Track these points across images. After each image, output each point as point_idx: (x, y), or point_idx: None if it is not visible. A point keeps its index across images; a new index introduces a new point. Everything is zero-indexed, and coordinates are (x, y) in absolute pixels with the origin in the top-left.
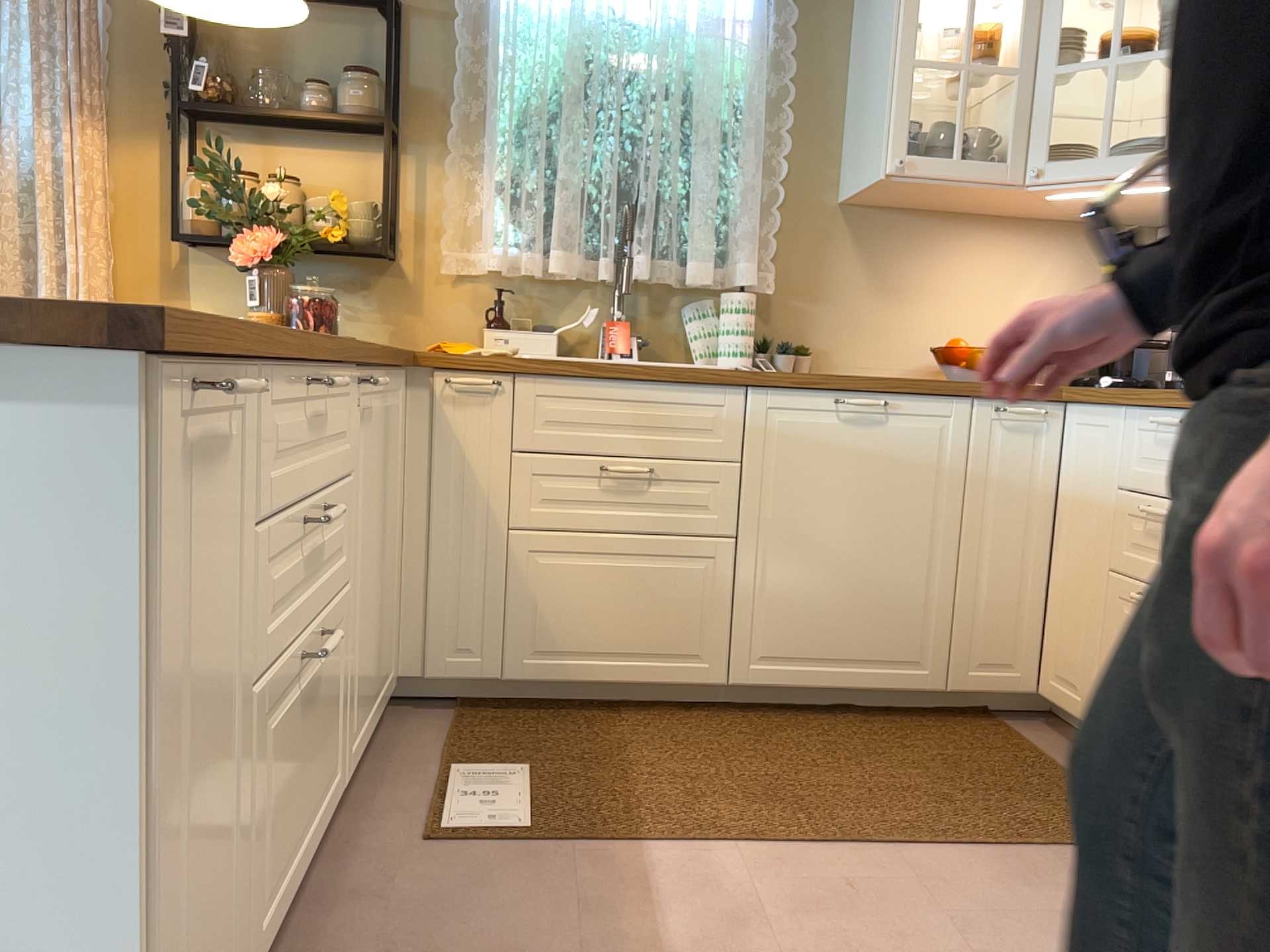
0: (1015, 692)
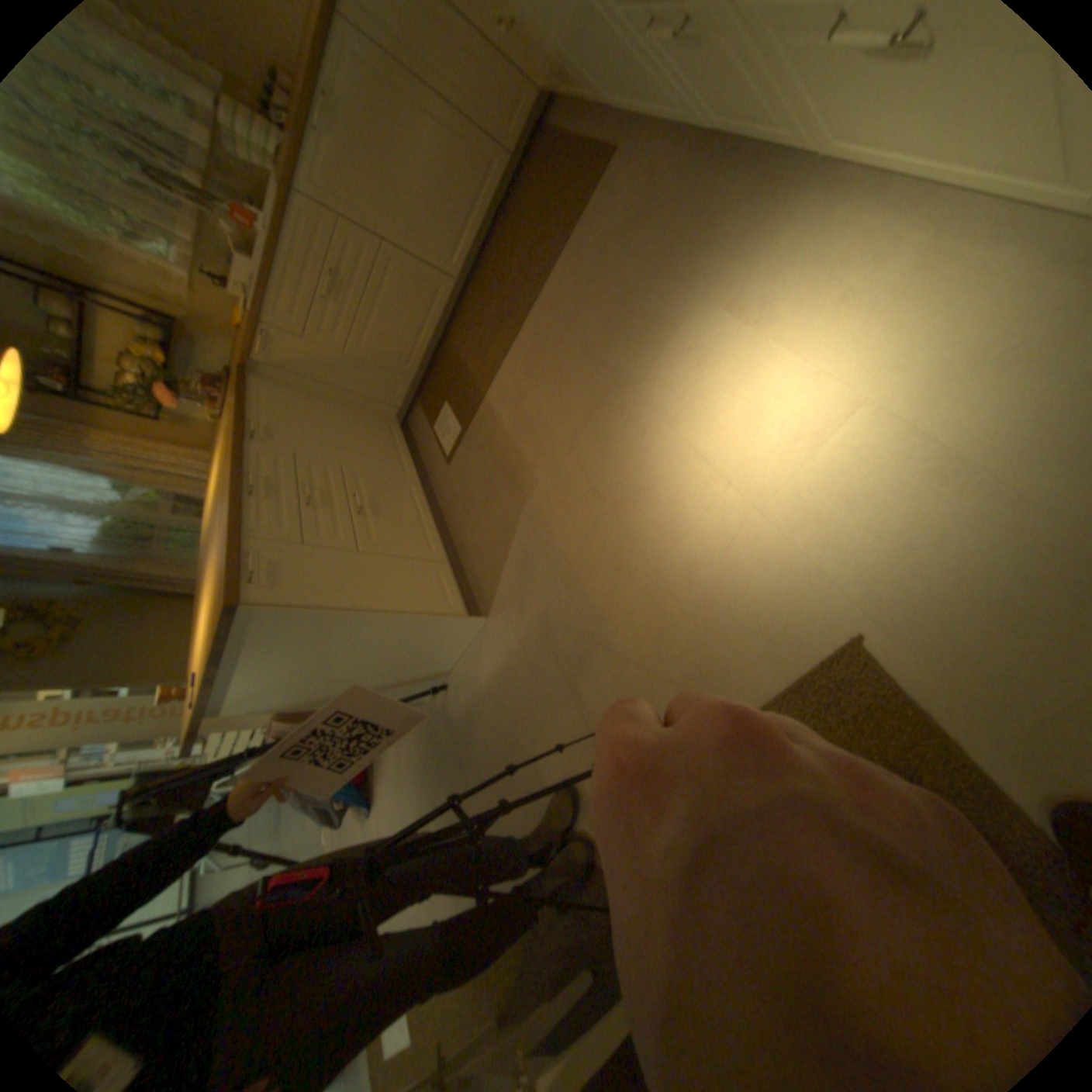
0: (533, 104)
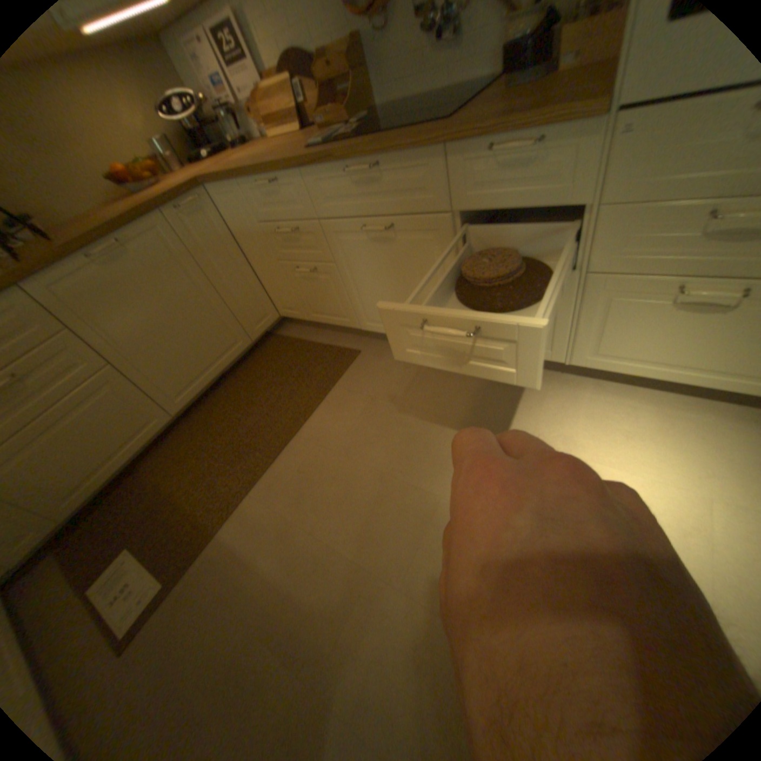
0: (273, 323)
